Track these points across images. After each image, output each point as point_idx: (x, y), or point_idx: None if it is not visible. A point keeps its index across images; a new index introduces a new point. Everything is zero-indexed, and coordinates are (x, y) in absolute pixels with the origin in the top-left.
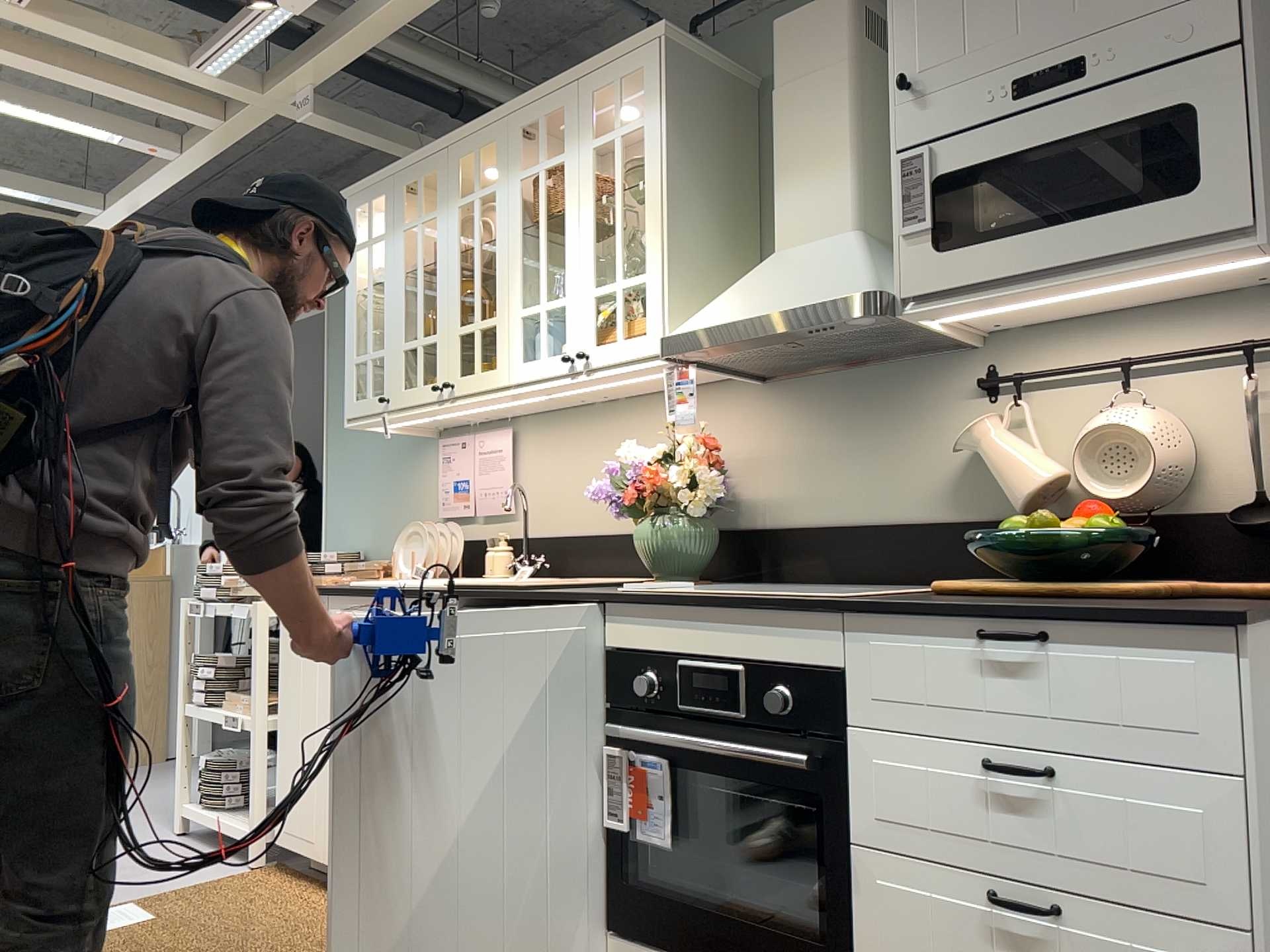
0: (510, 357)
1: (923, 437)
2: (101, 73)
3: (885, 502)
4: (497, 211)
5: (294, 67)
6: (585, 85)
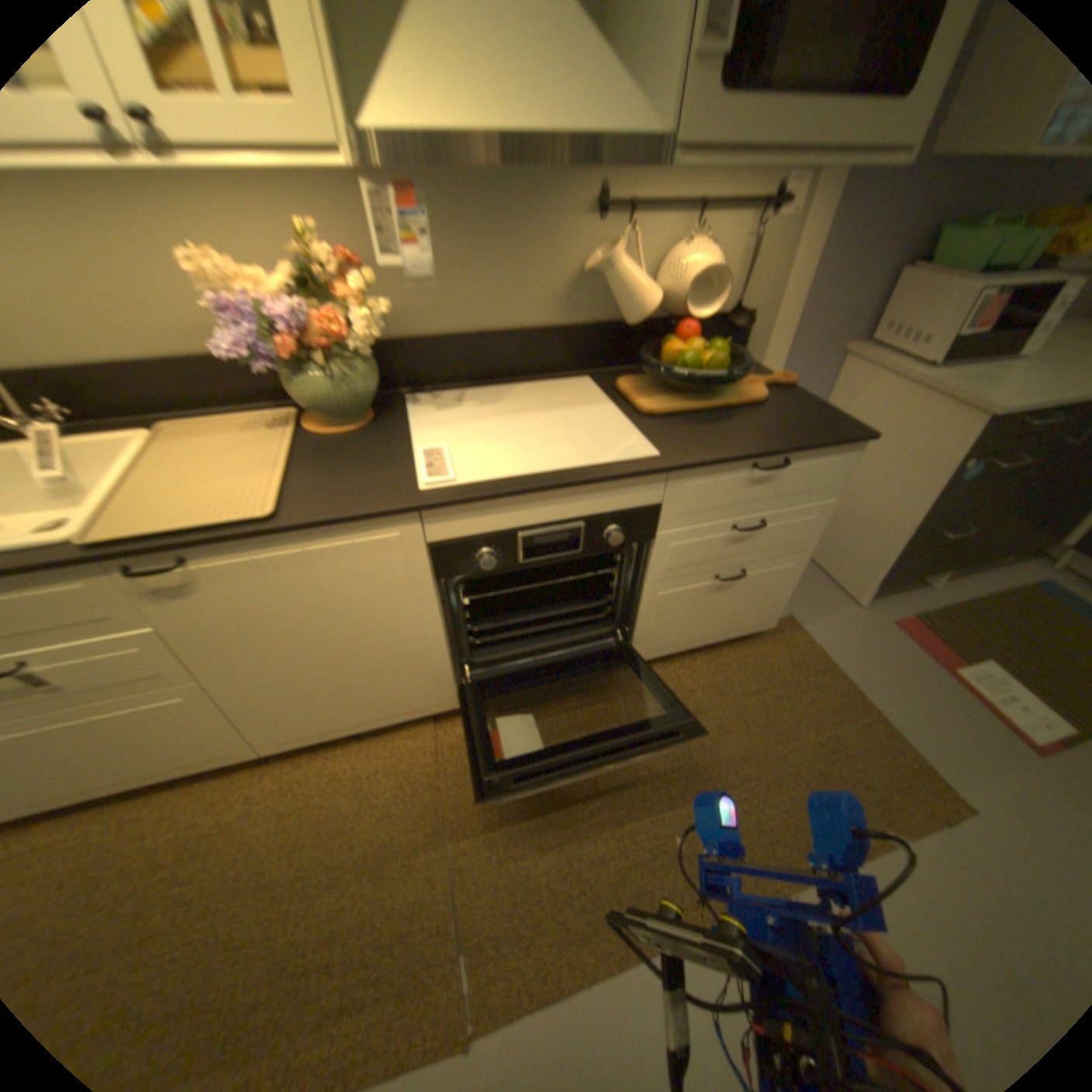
0: None
1: (544, 247)
2: None
3: (510, 308)
4: None
5: None
6: None
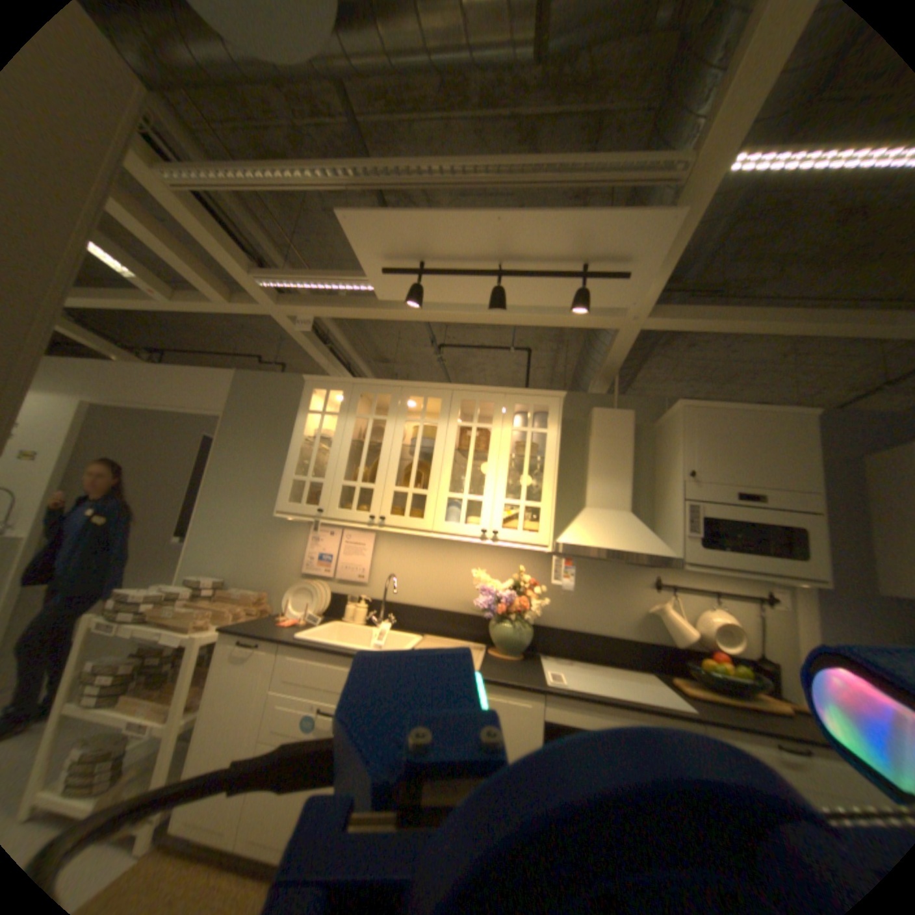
0: (437, 517)
1: (627, 601)
2: (169, 241)
3: (606, 626)
4: (438, 435)
5: (311, 301)
6: (510, 398)
